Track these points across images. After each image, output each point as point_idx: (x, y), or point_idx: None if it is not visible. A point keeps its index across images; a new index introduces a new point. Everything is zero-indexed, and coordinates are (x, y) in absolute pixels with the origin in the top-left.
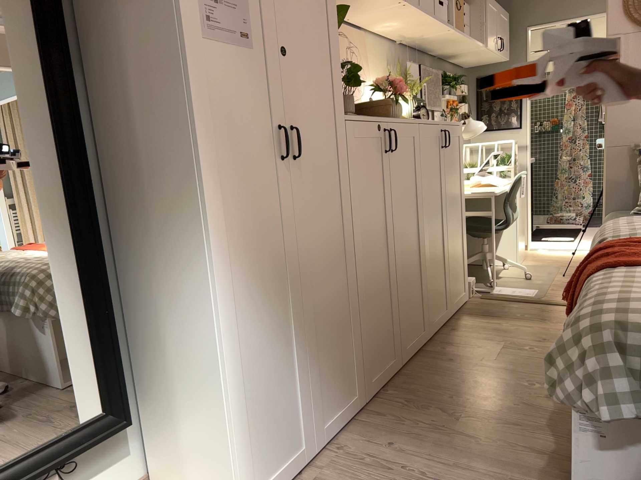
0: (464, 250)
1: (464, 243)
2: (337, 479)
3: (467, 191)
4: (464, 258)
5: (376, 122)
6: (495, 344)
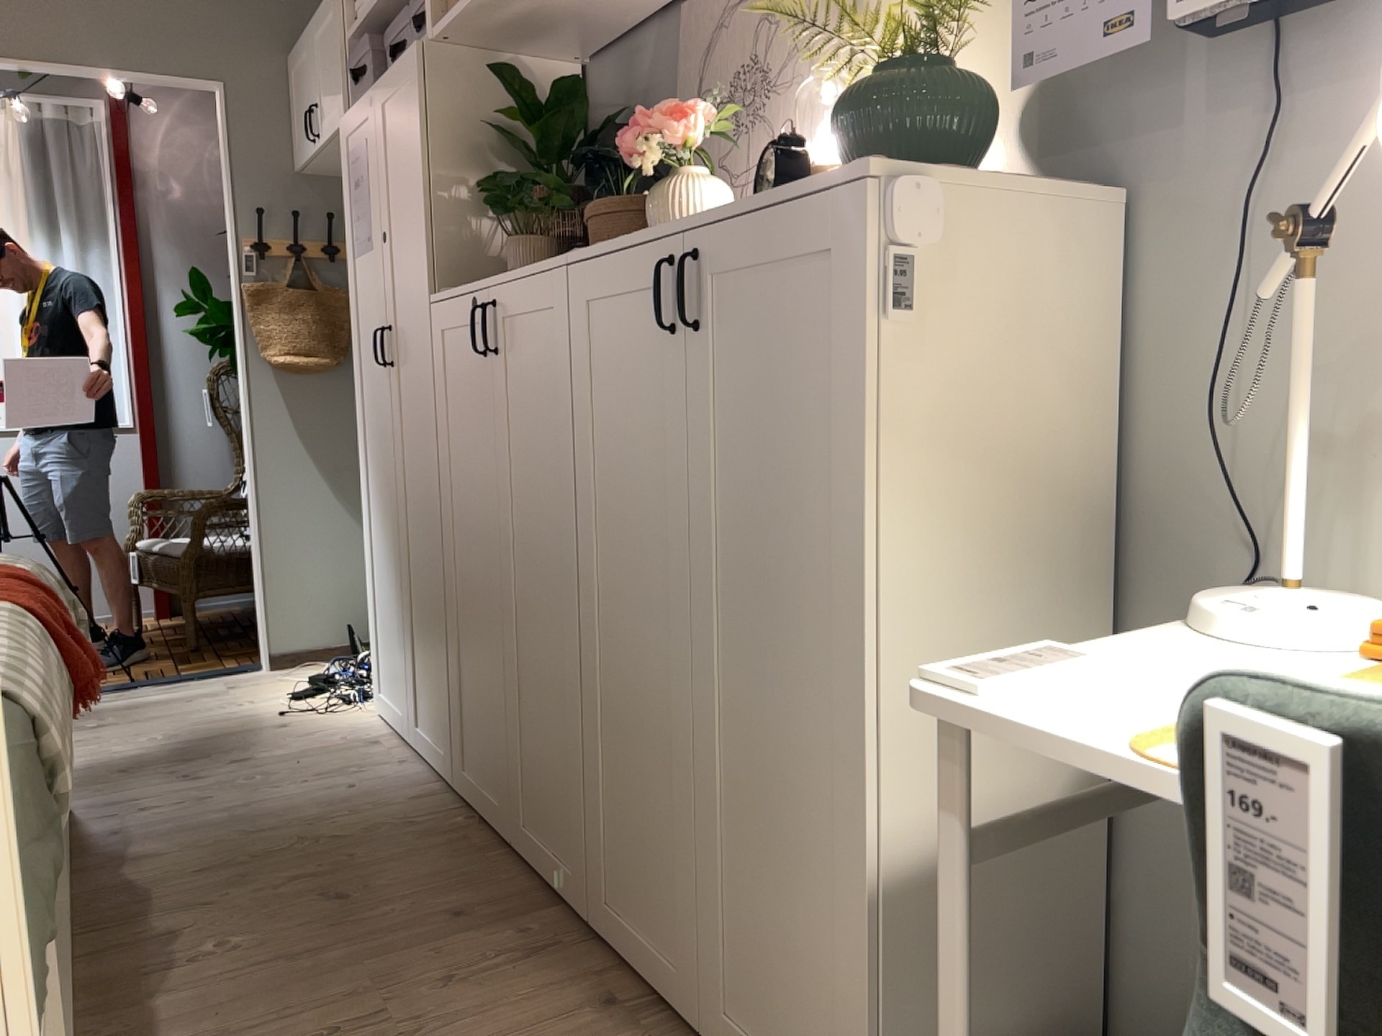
0: (863, 944)
1: (863, 904)
2: (360, 755)
3: (1126, 674)
4: (863, 985)
5: (471, 296)
6: (413, 1025)
